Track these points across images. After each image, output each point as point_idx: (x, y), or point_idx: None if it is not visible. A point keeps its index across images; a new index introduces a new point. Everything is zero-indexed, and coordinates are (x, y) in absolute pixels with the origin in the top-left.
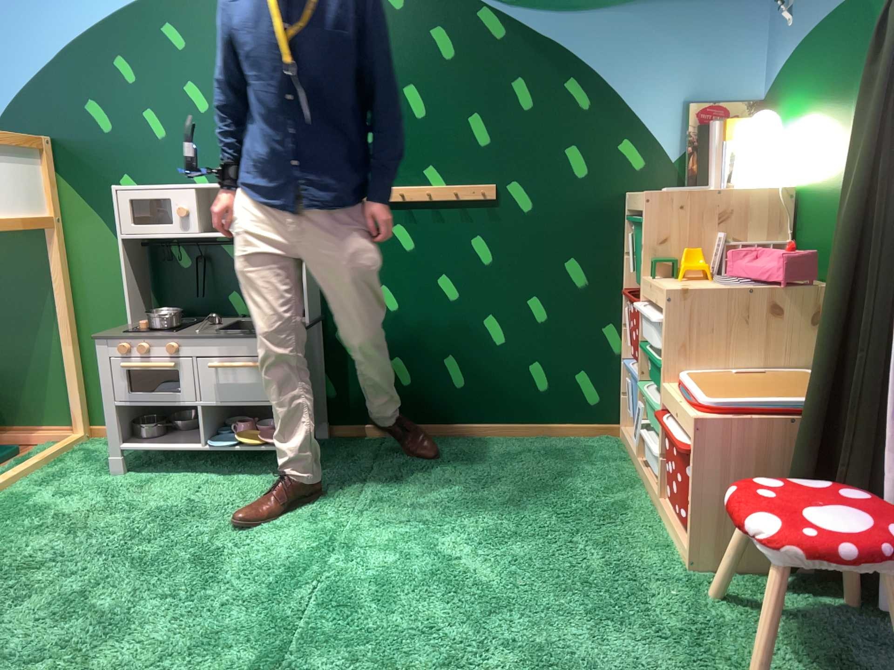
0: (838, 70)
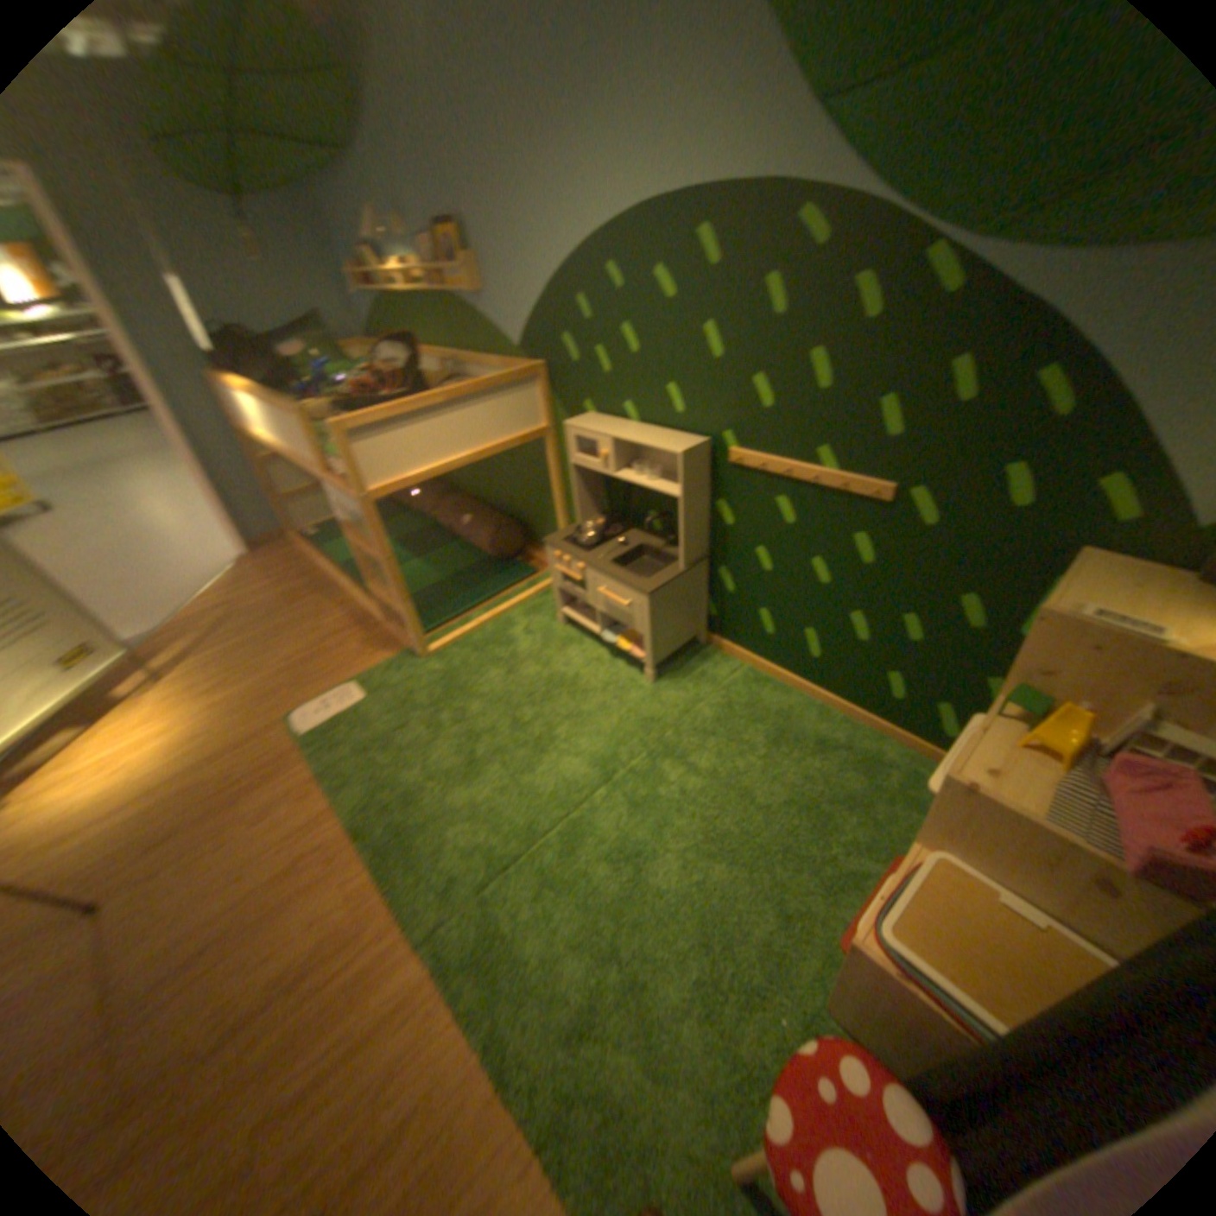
0: None
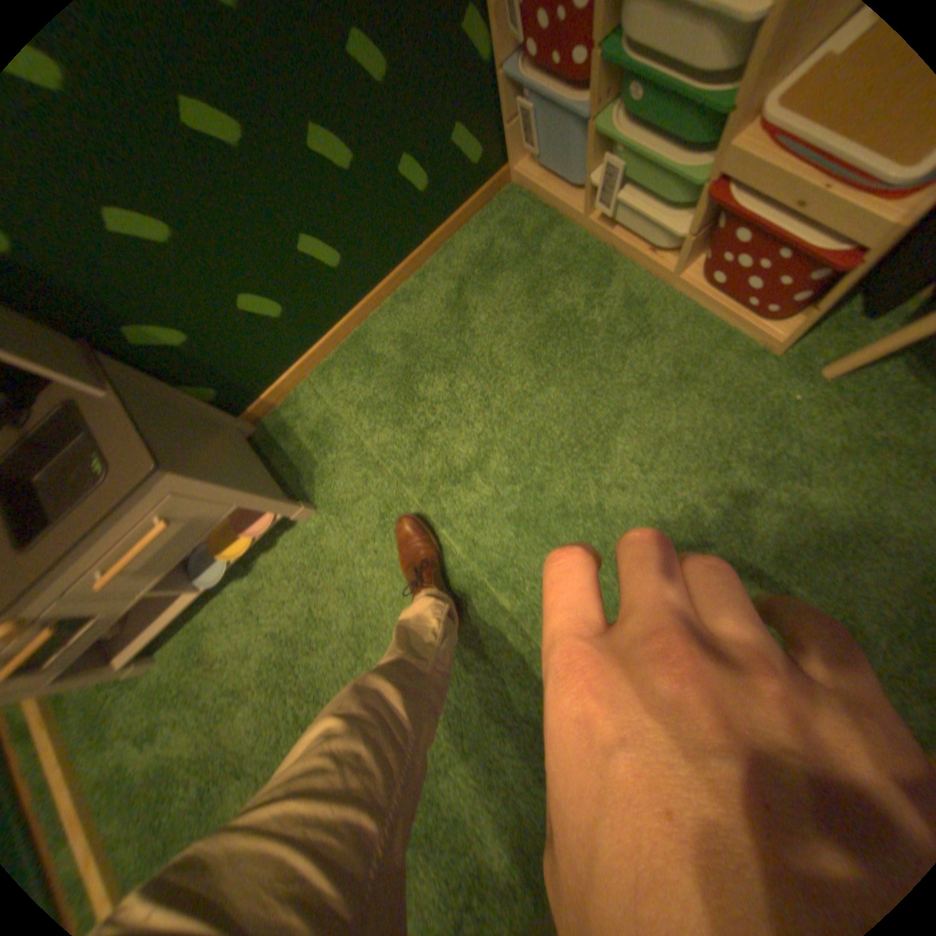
0: None
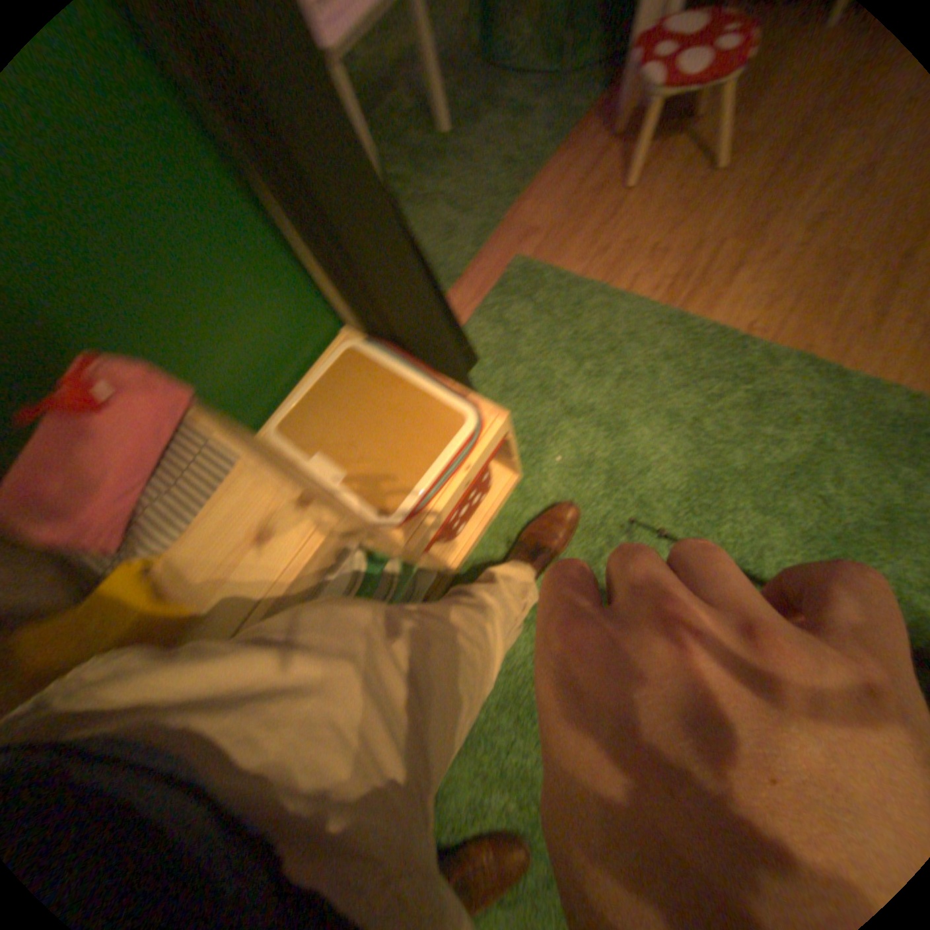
0: None
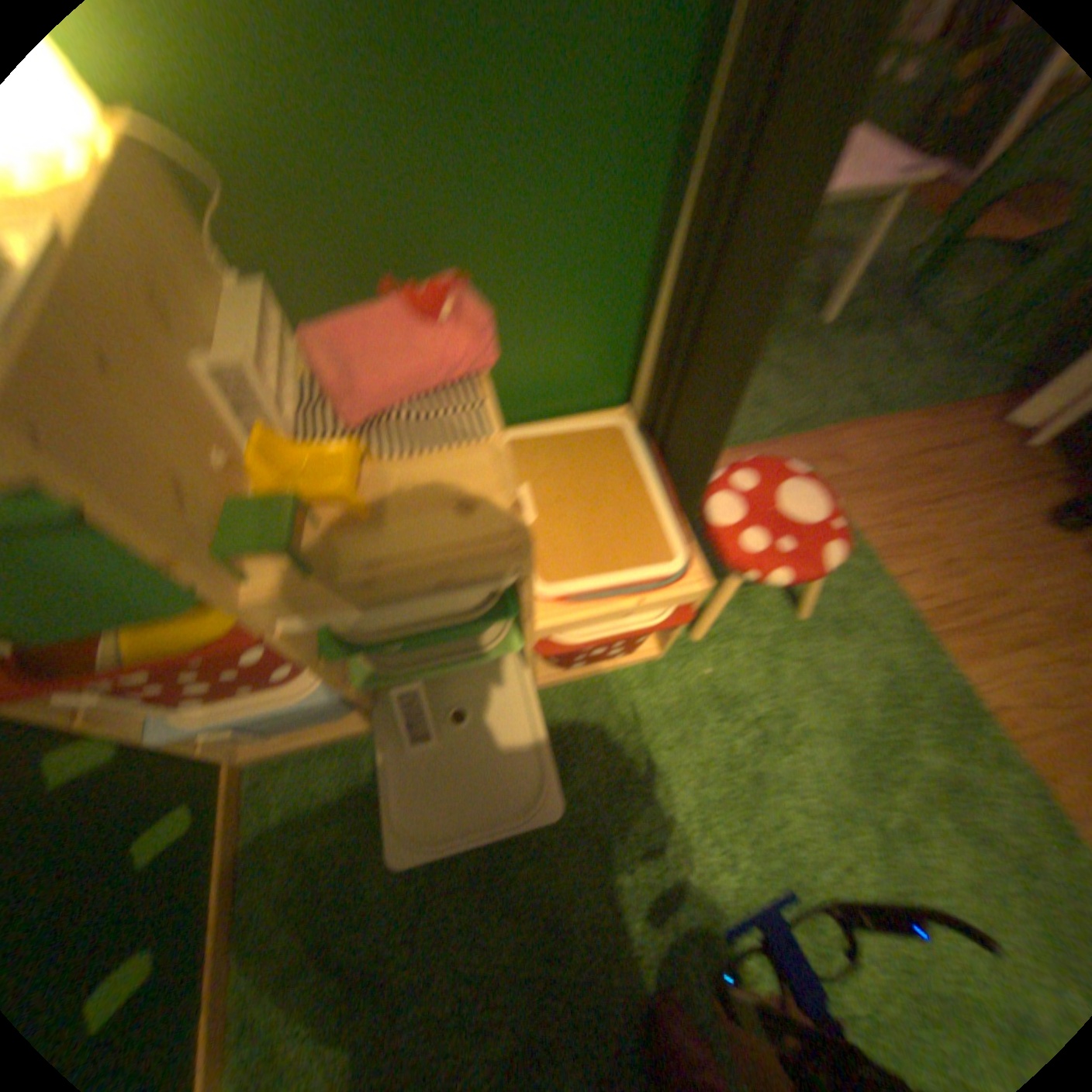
0: None
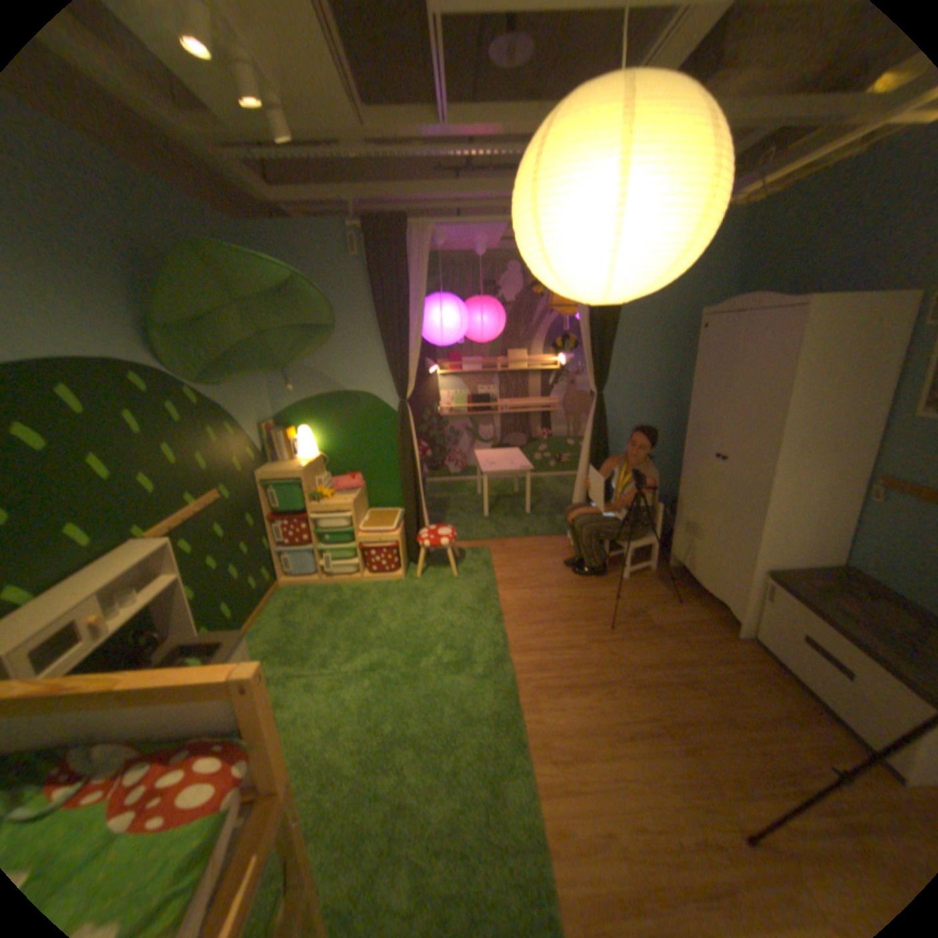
0: (338, 413)
